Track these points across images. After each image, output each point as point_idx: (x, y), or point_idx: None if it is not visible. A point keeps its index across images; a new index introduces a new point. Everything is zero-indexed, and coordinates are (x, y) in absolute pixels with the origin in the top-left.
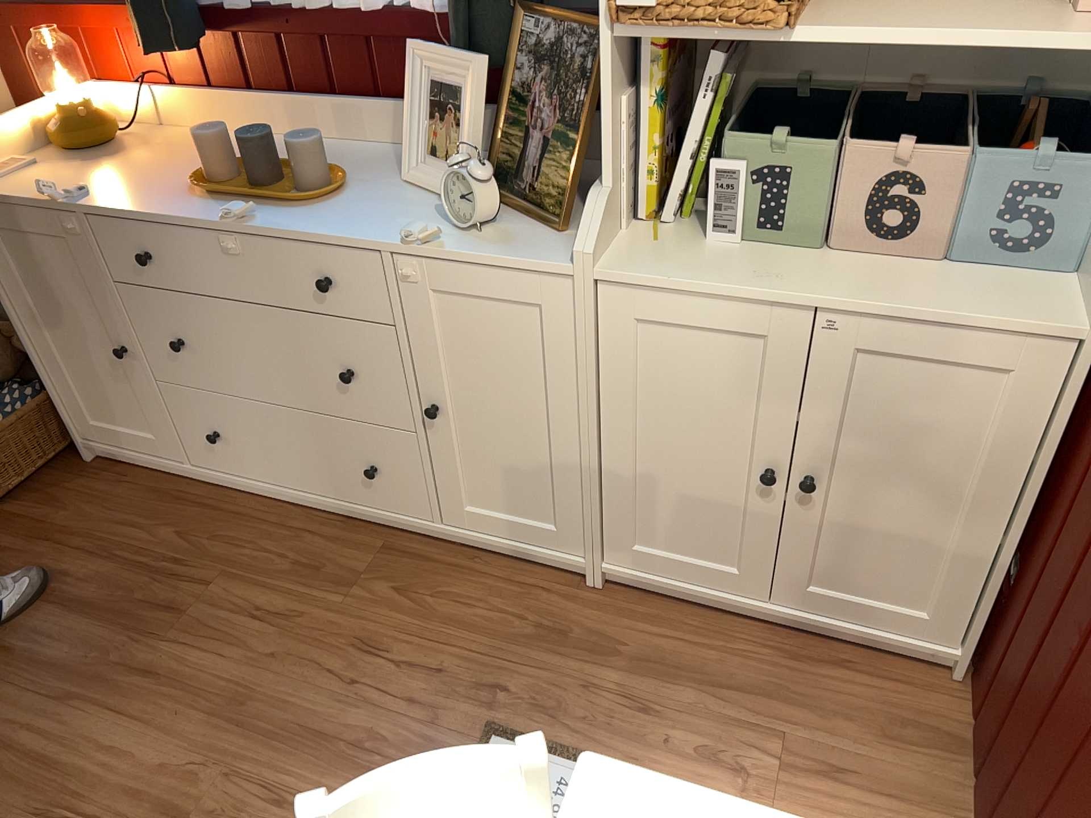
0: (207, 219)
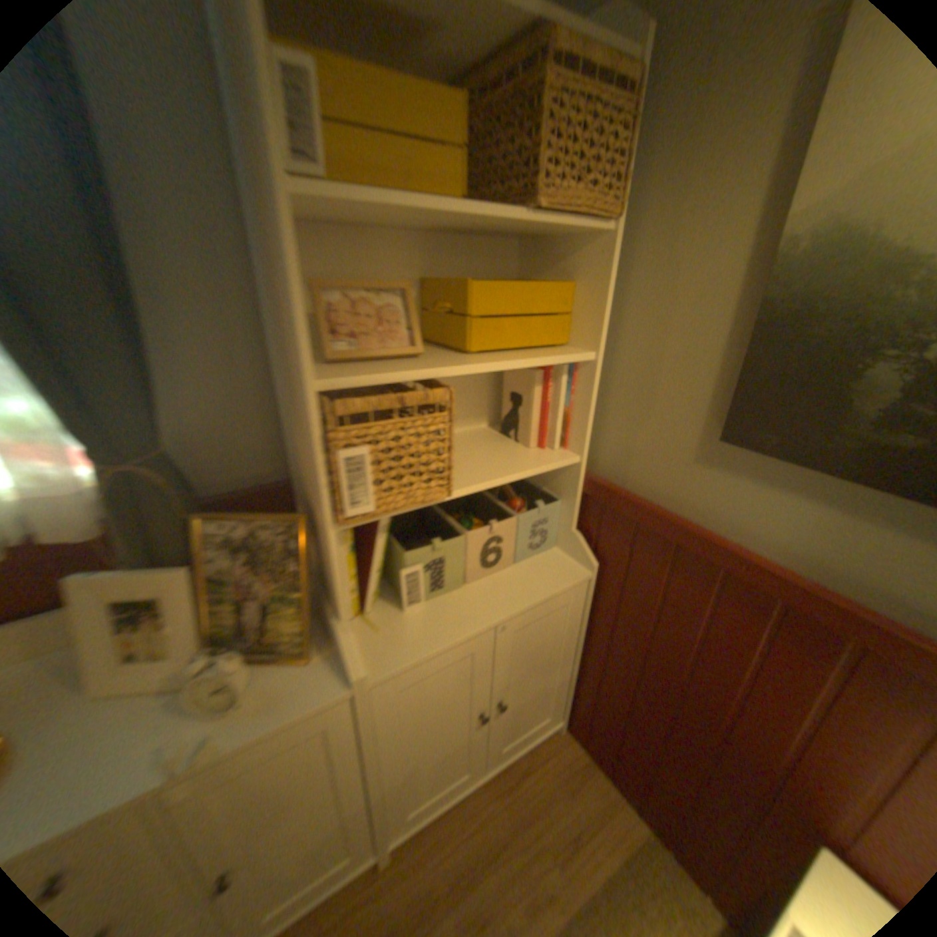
0: None
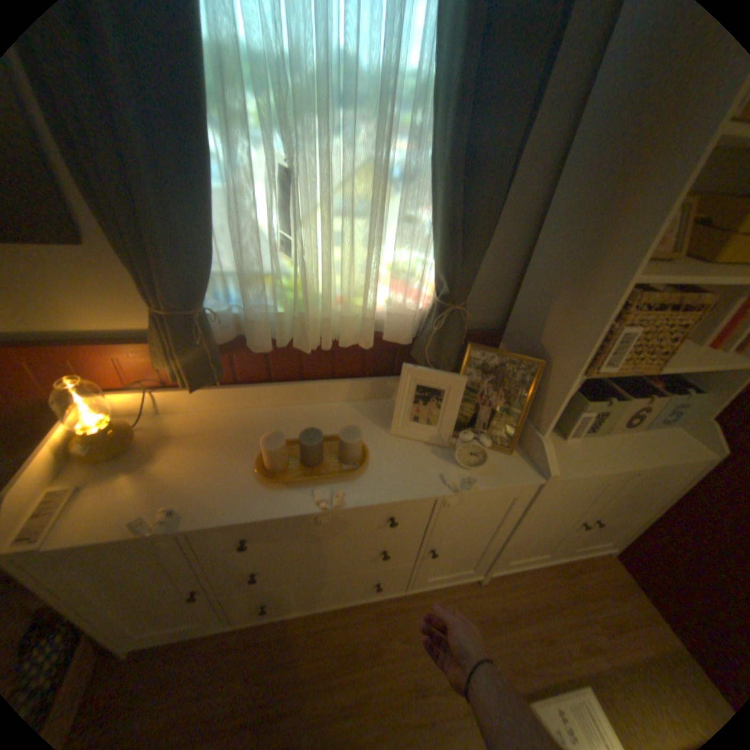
0: (304, 508)
